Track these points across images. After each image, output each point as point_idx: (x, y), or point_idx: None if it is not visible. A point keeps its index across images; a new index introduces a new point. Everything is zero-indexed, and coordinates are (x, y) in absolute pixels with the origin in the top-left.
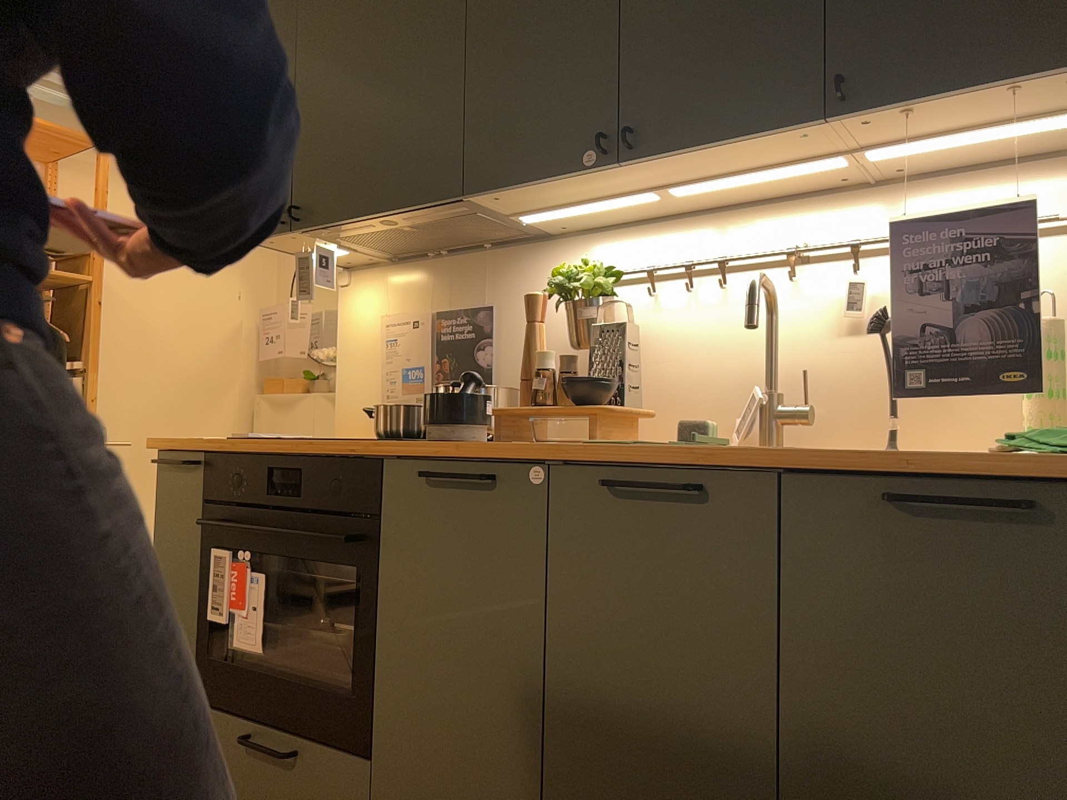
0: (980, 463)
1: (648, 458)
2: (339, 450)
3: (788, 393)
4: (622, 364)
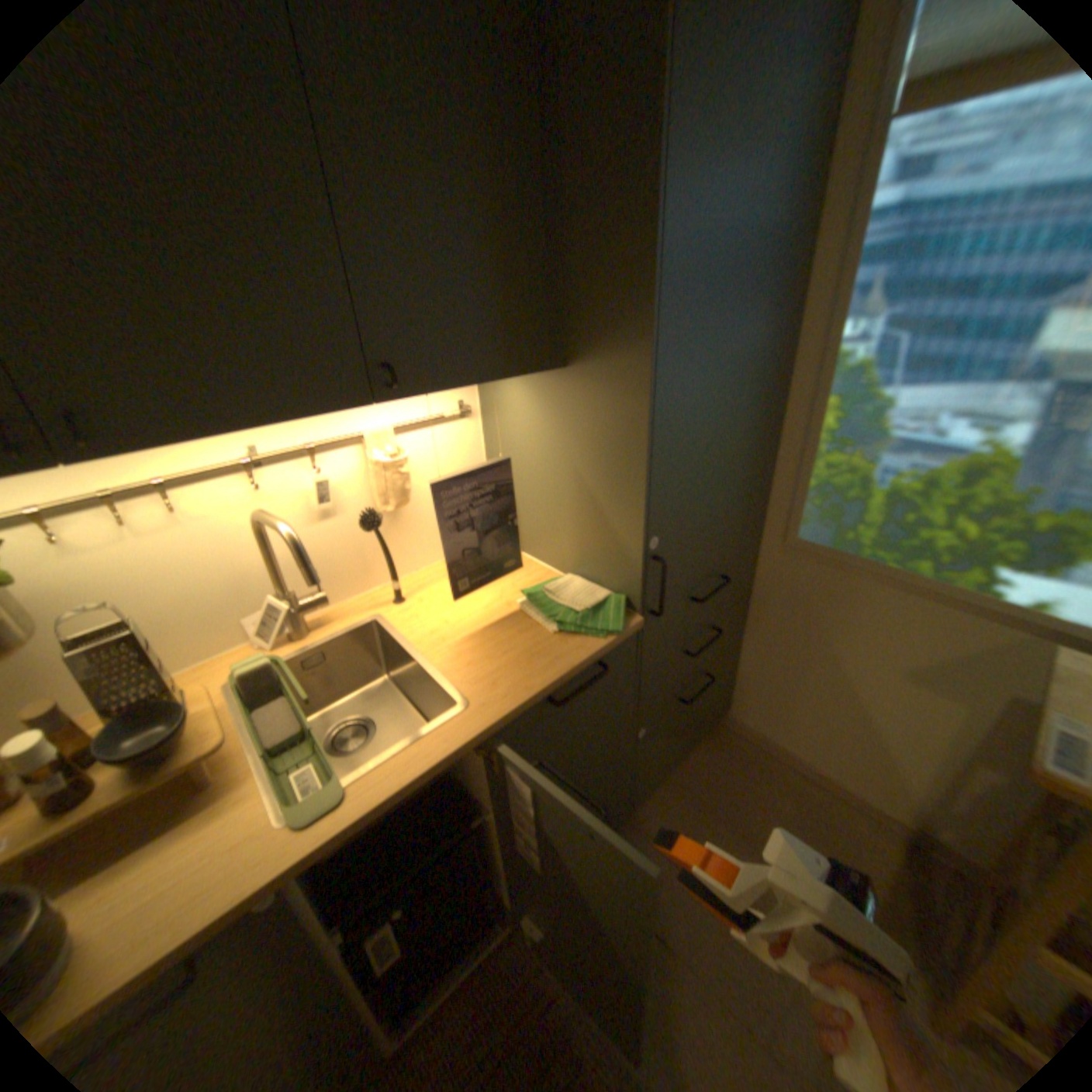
0: (575, 657)
1: (385, 793)
2: None
3: (293, 587)
4: (143, 672)
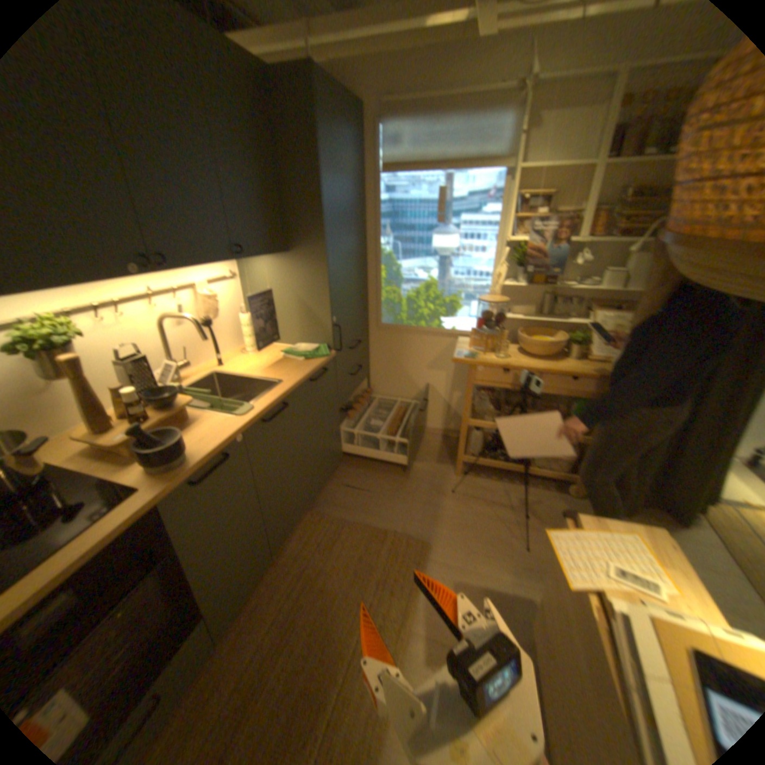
0: (315, 366)
1: (267, 406)
2: (104, 536)
3: (173, 359)
4: (146, 378)
